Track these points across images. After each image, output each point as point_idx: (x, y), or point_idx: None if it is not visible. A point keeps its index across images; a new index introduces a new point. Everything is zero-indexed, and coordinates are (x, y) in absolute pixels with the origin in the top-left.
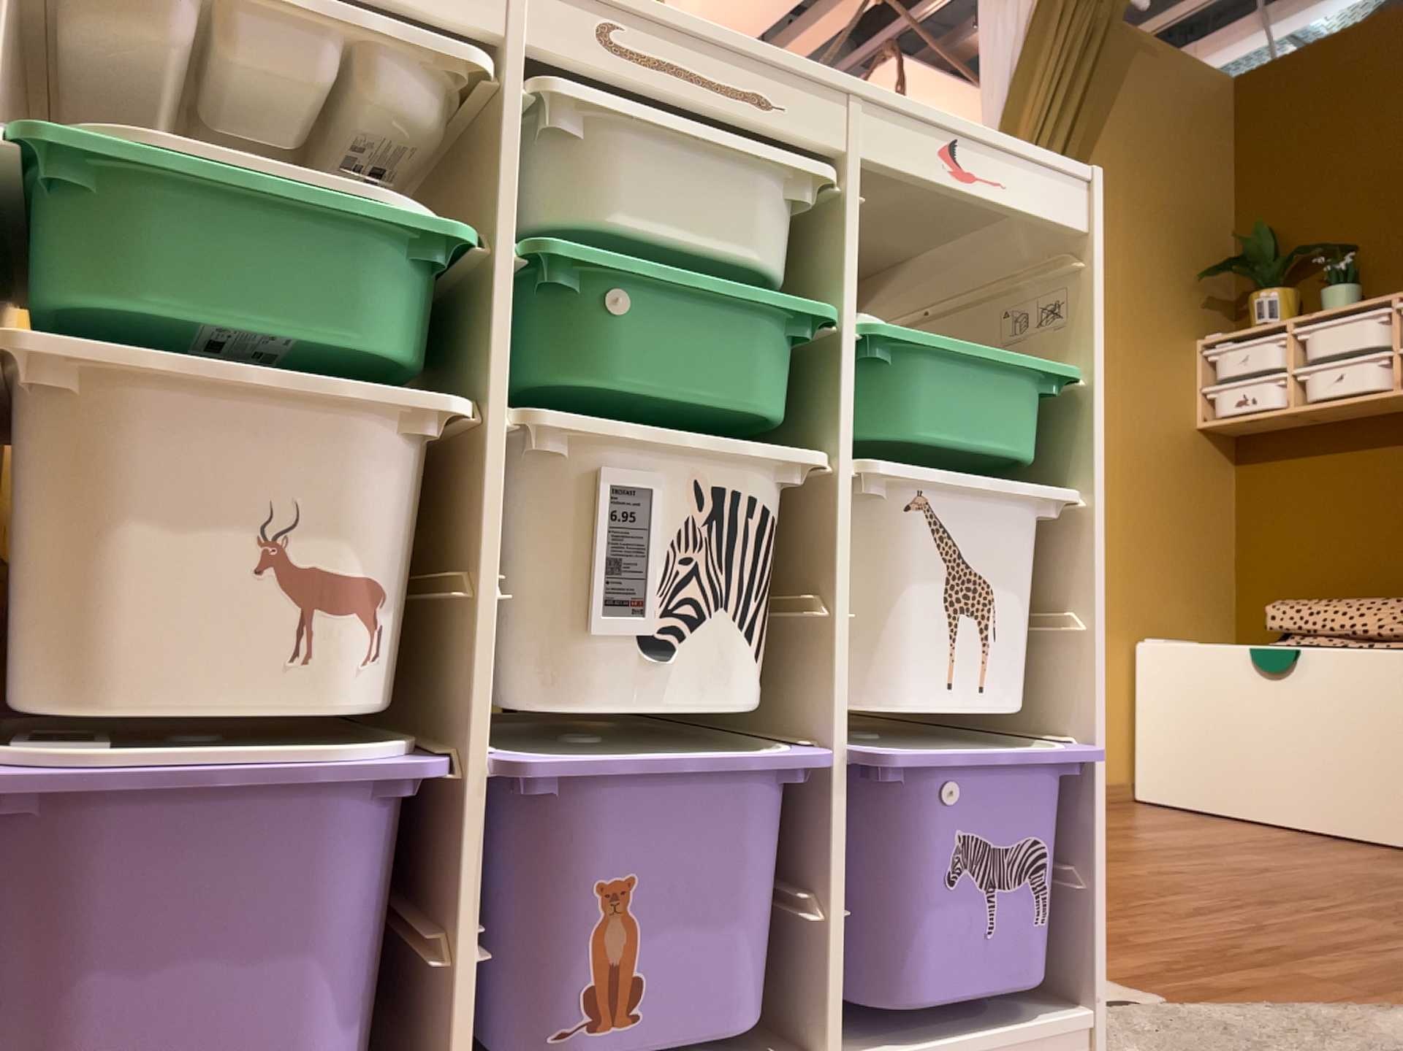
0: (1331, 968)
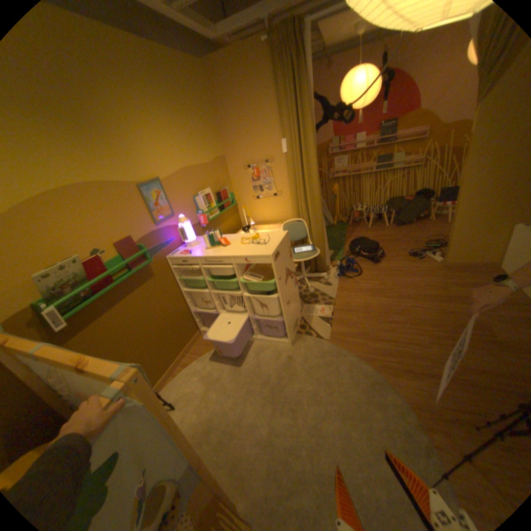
0: (374, 348)
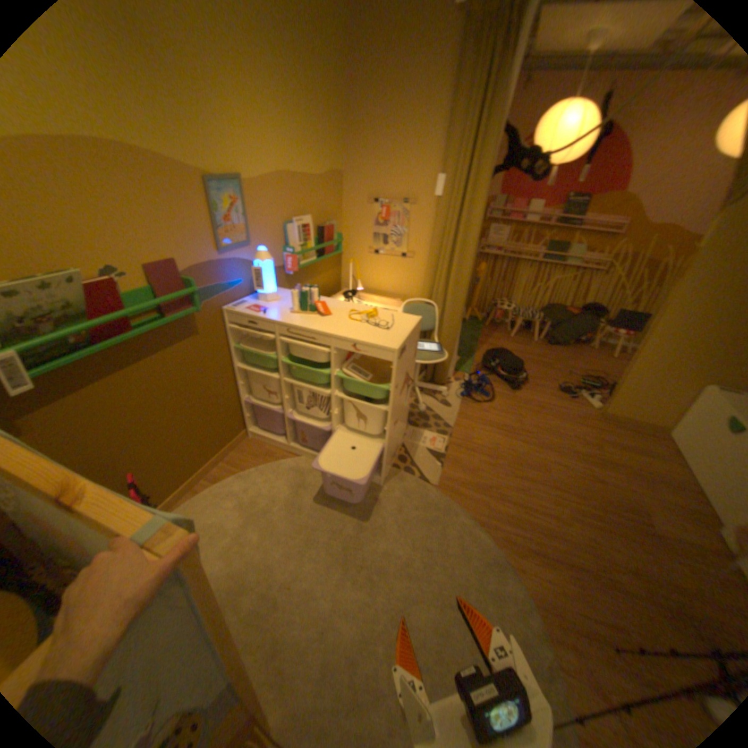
0: (497, 511)
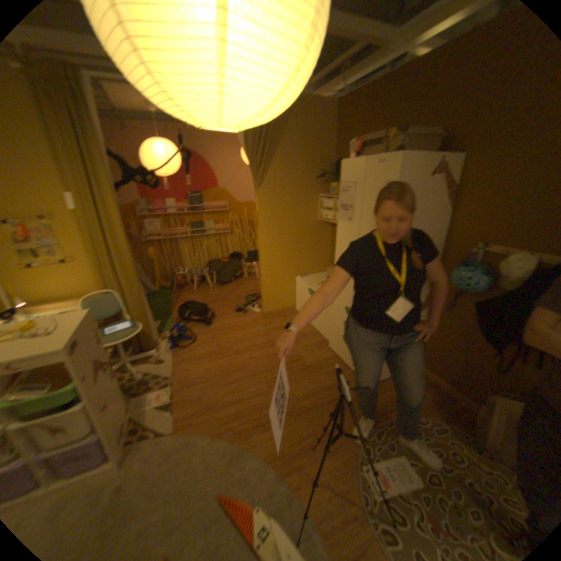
0: (222, 418)
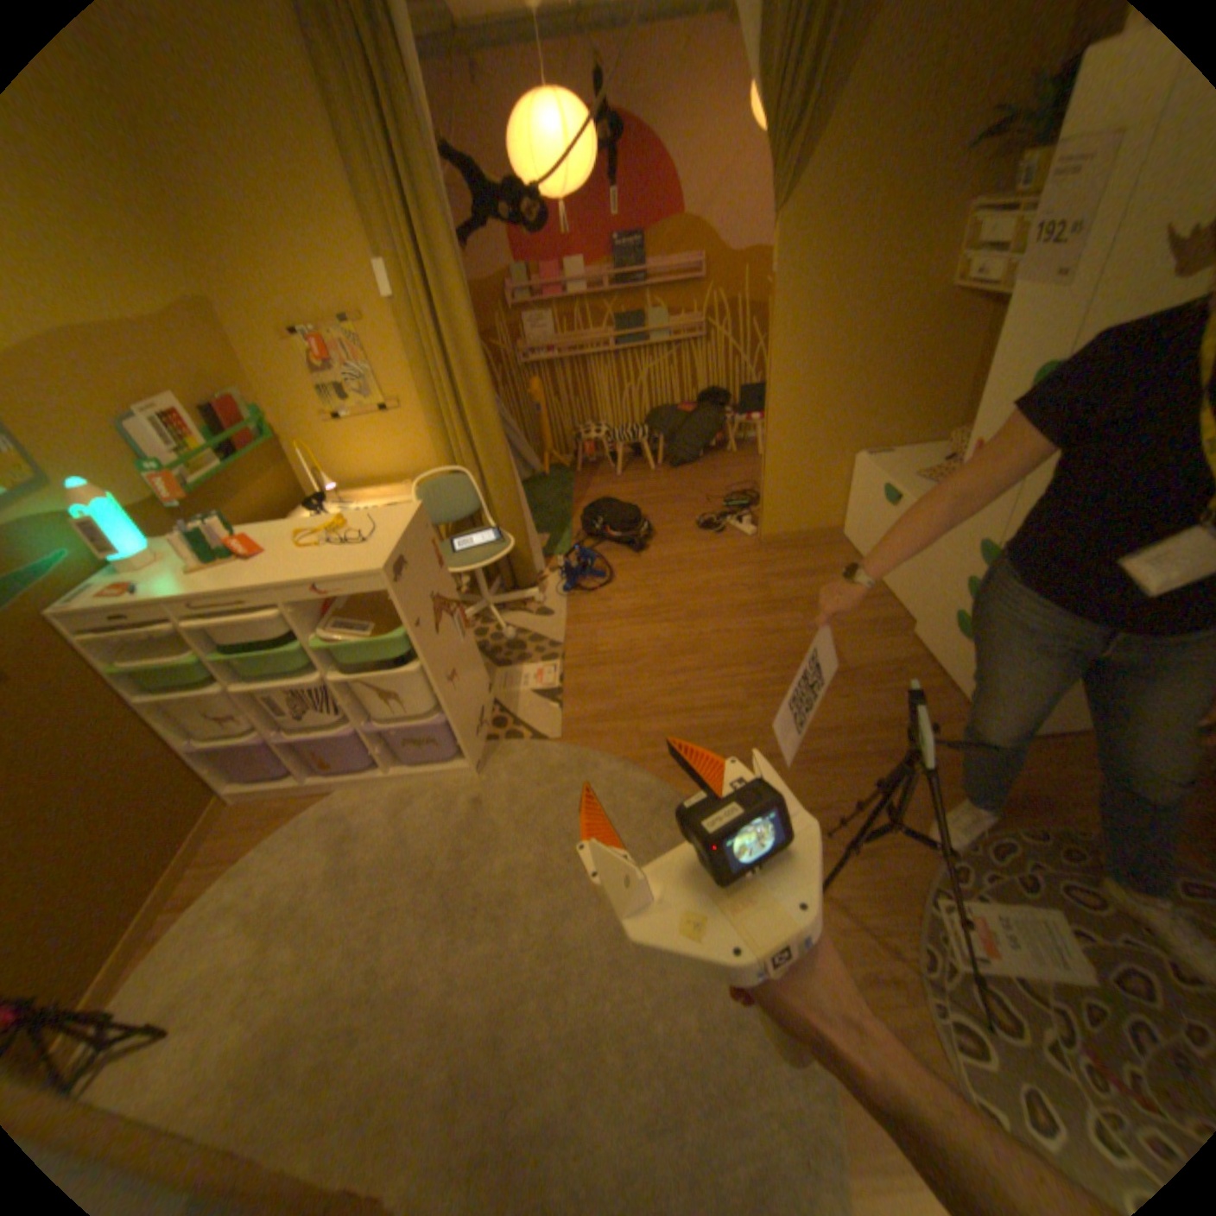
0: (650, 733)
